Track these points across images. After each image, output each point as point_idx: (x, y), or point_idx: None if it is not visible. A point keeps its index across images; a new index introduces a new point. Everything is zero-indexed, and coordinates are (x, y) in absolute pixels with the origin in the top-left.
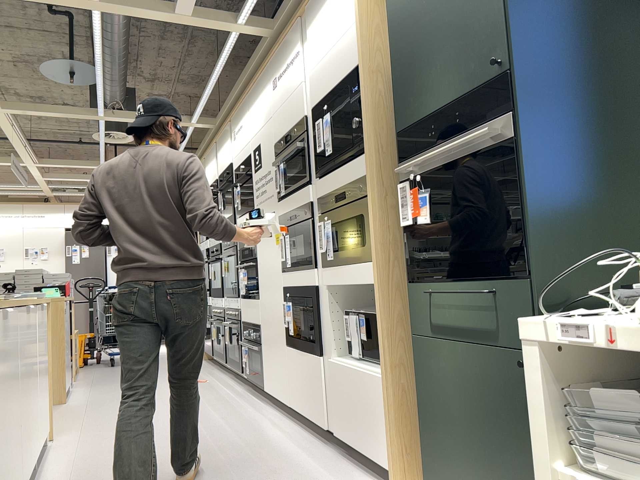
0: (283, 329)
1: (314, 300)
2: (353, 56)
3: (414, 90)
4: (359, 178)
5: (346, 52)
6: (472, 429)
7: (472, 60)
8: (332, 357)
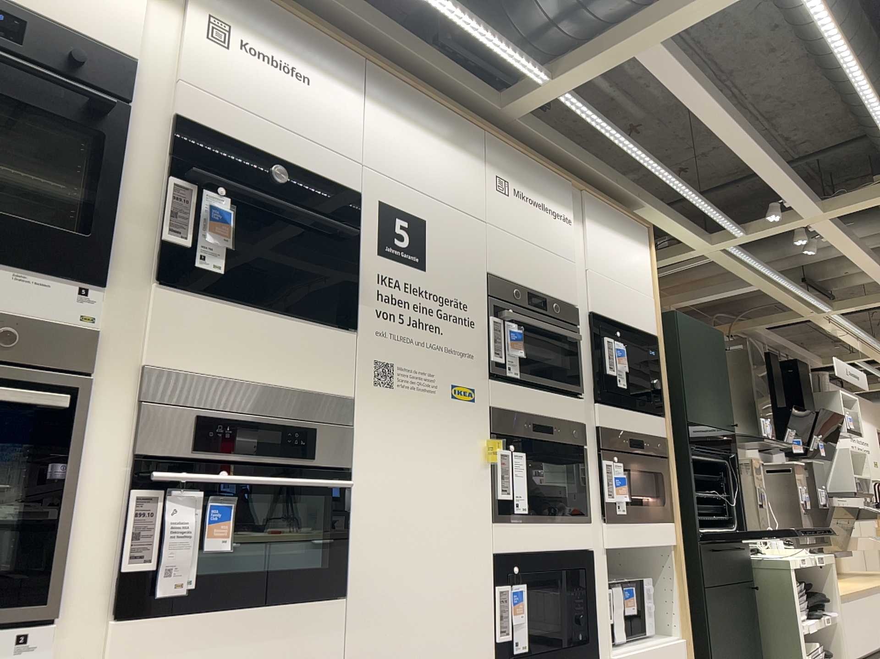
0: (485, 651)
1: (589, 571)
2: (648, 320)
3: (695, 399)
4: (655, 435)
5: (641, 308)
6: (733, 644)
7: (720, 411)
8: (609, 653)
